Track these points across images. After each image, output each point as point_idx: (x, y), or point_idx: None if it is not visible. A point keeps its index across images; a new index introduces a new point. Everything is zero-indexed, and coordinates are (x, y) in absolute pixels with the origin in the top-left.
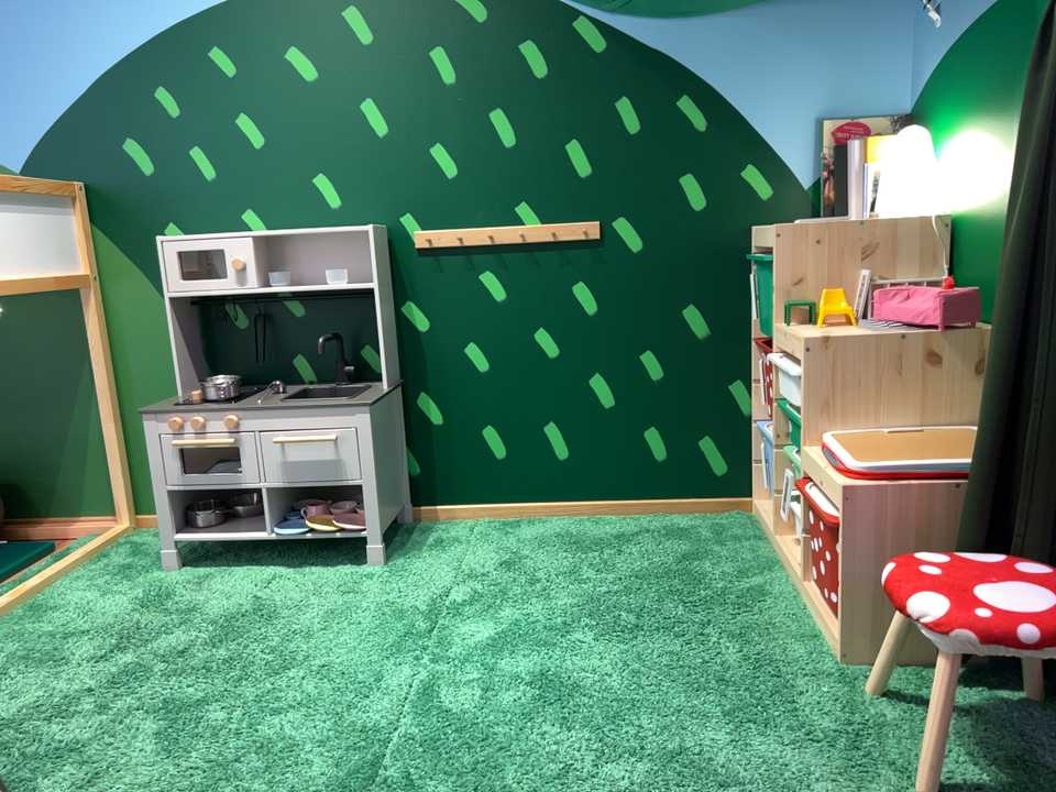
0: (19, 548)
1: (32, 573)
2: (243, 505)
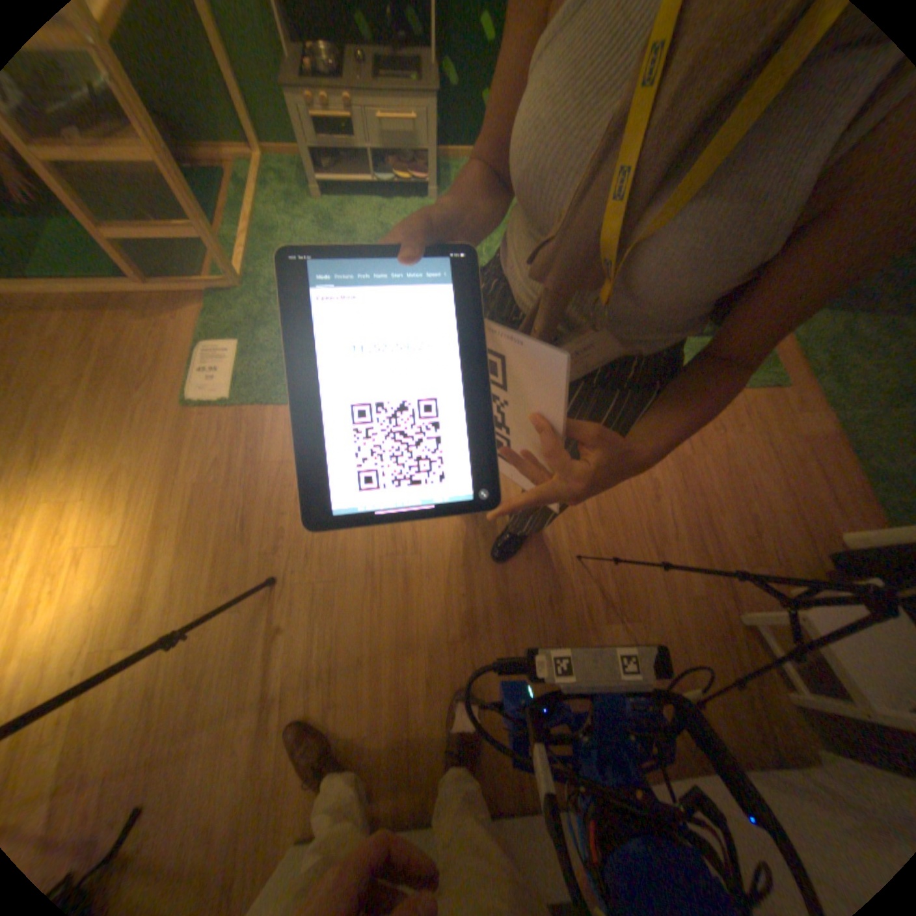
0: (195, 170)
1: (232, 199)
2: (339, 150)
